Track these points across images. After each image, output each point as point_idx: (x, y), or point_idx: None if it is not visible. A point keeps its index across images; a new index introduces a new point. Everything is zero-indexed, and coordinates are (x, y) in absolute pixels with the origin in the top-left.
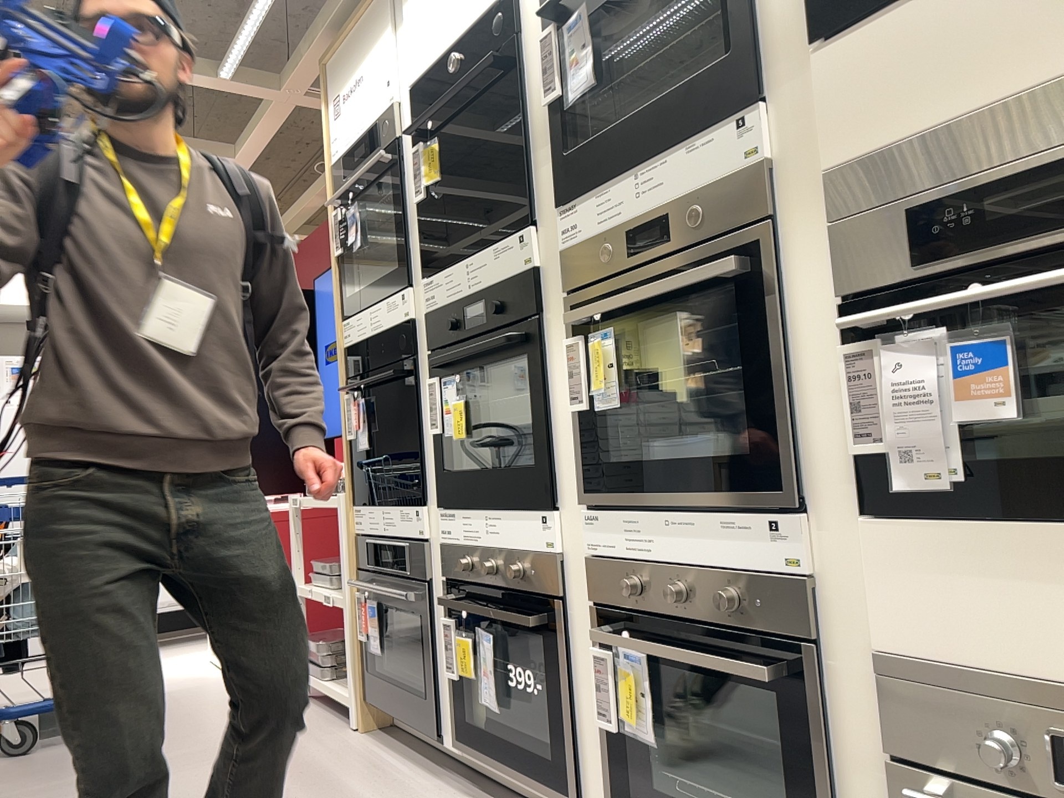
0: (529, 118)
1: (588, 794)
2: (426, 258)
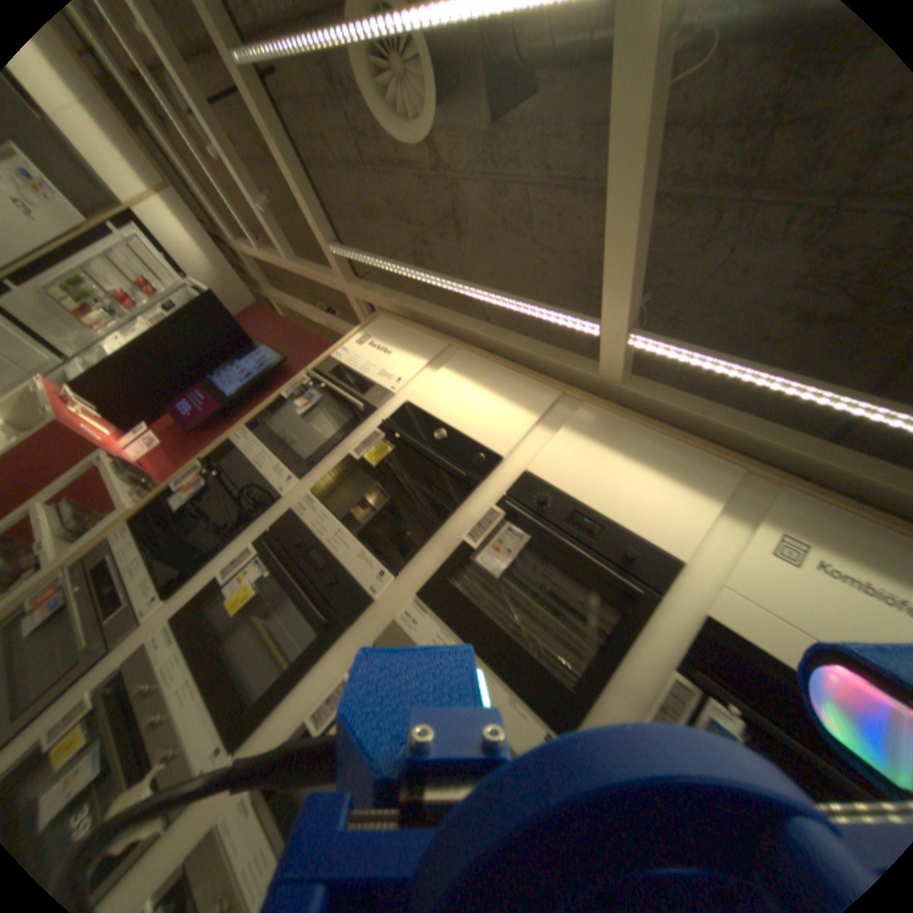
0: (449, 525)
1: None
2: (324, 485)
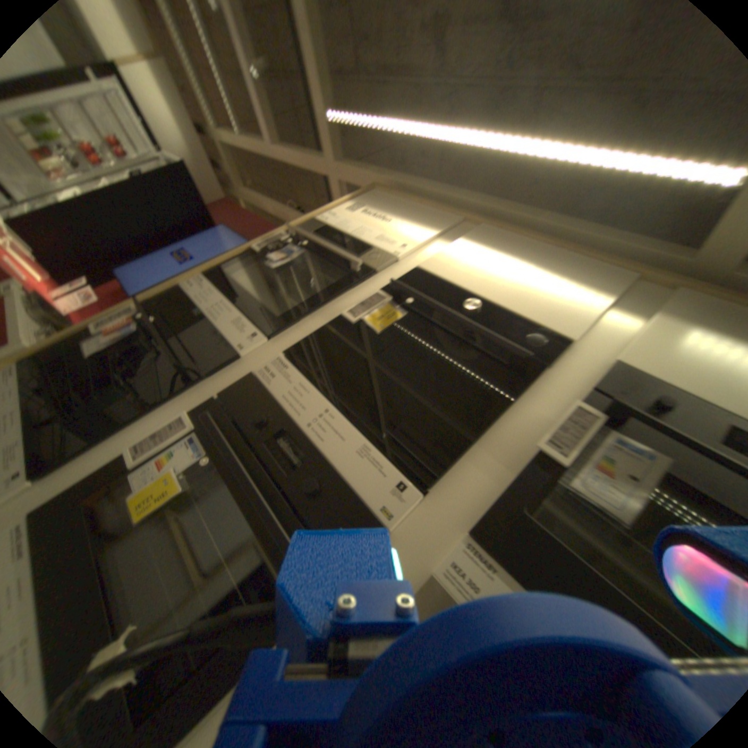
0: (504, 426)
1: None
2: (302, 352)
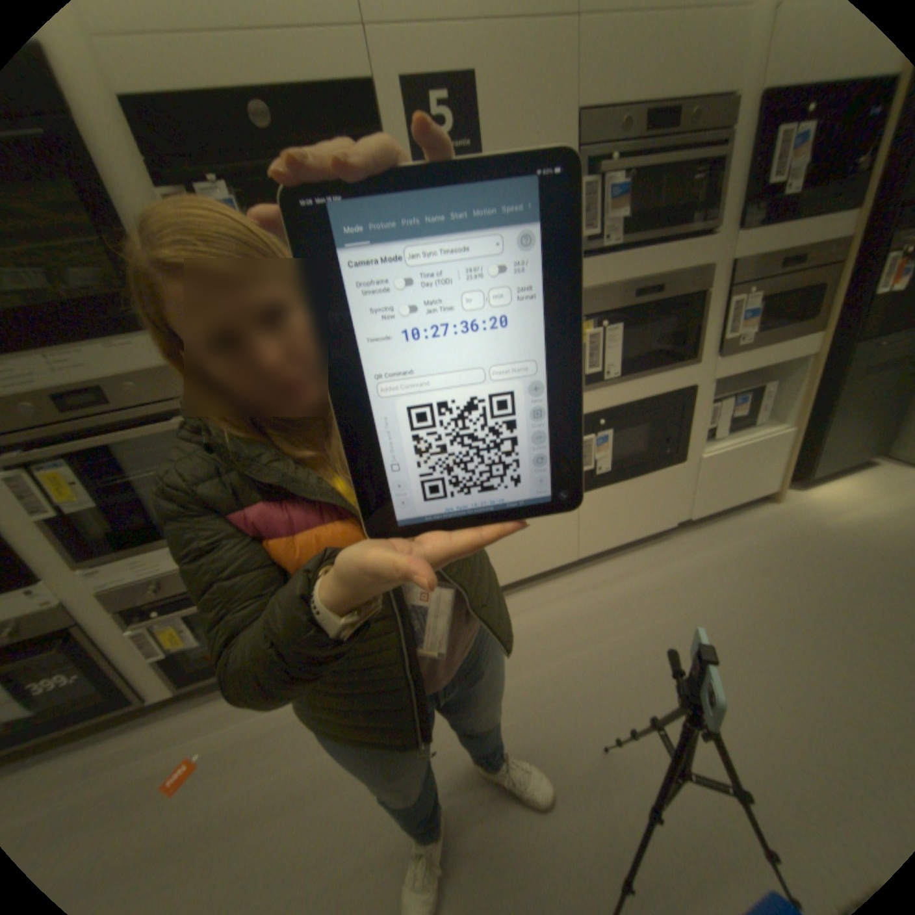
0: None
1: (144, 693)
2: None
